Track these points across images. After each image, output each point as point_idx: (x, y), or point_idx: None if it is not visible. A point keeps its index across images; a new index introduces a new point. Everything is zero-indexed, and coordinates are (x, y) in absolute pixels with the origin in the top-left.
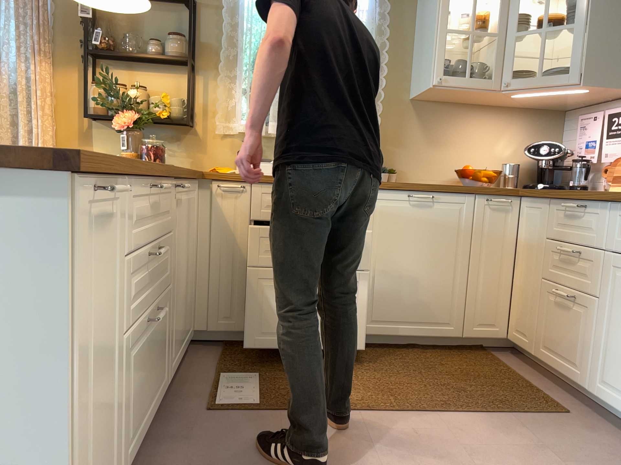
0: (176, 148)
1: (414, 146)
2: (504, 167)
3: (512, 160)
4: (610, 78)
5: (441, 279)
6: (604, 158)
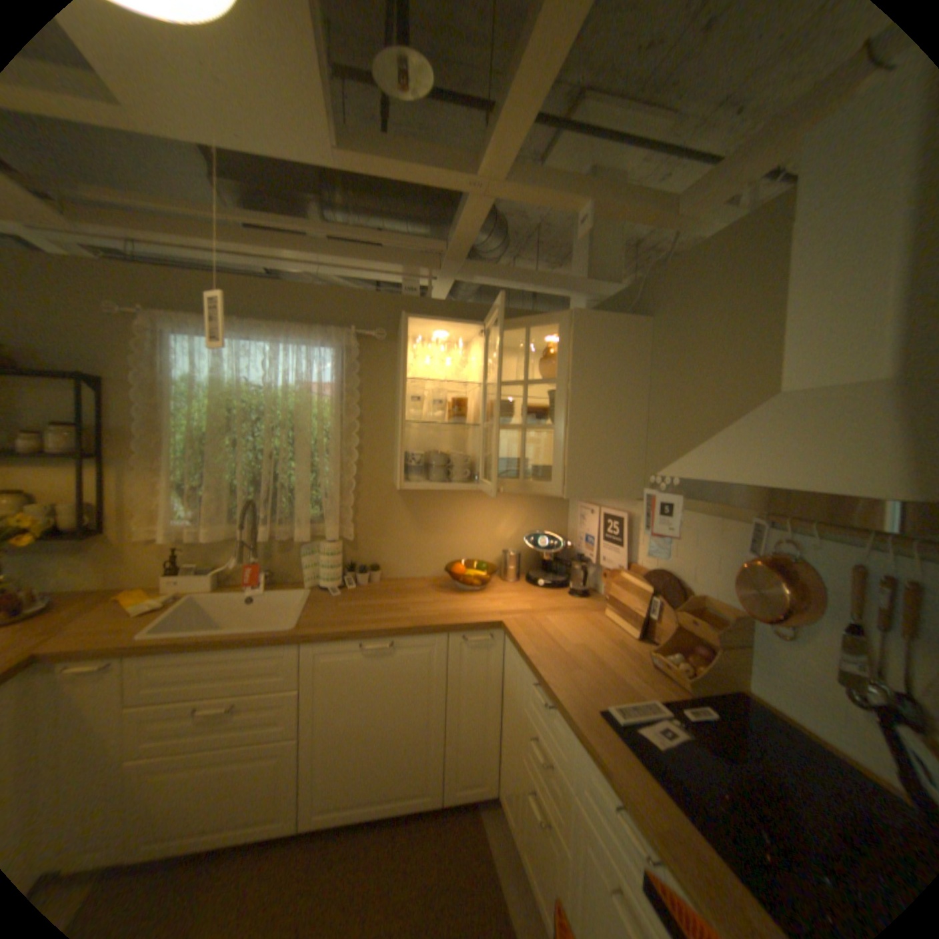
0: (78, 561)
1: (401, 536)
2: (503, 556)
3: (515, 542)
4: (597, 489)
5: (409, 742)
6: (602, 562)
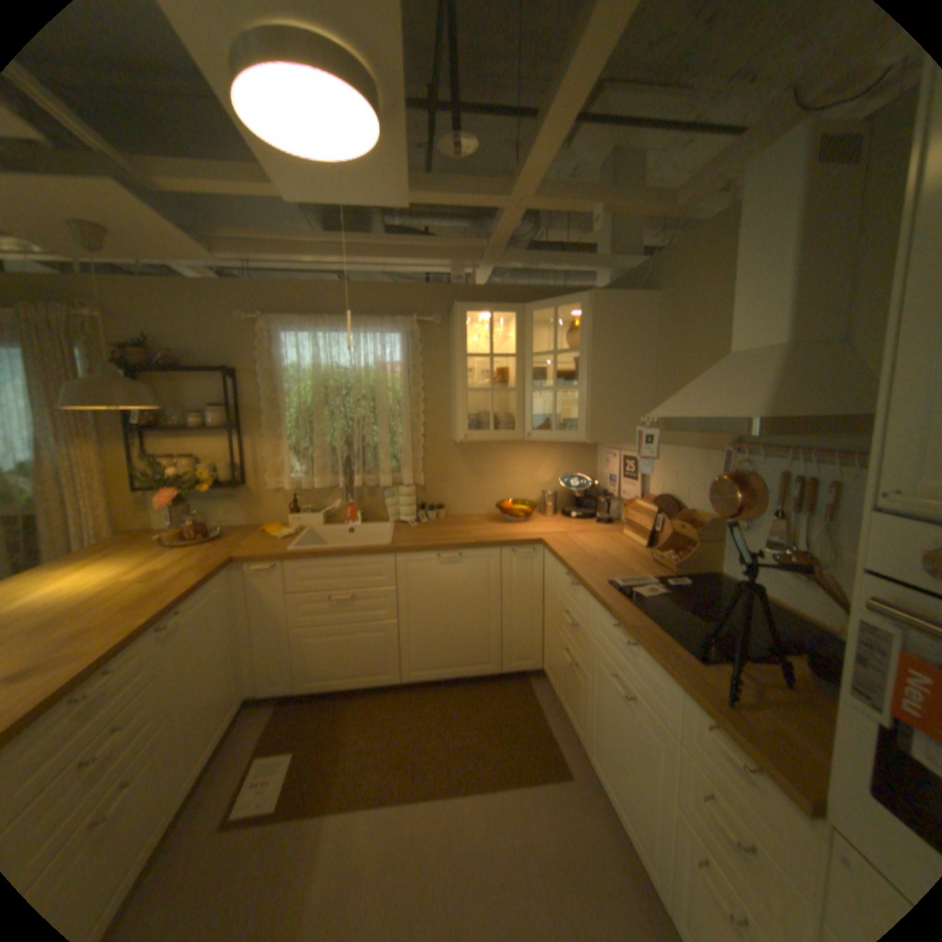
0: (231, 504)
1: (459, 481)
2: (542, 495)
3: (551, 485)
4: (614, 435)
5: (475, 624)
6: (622, 495)
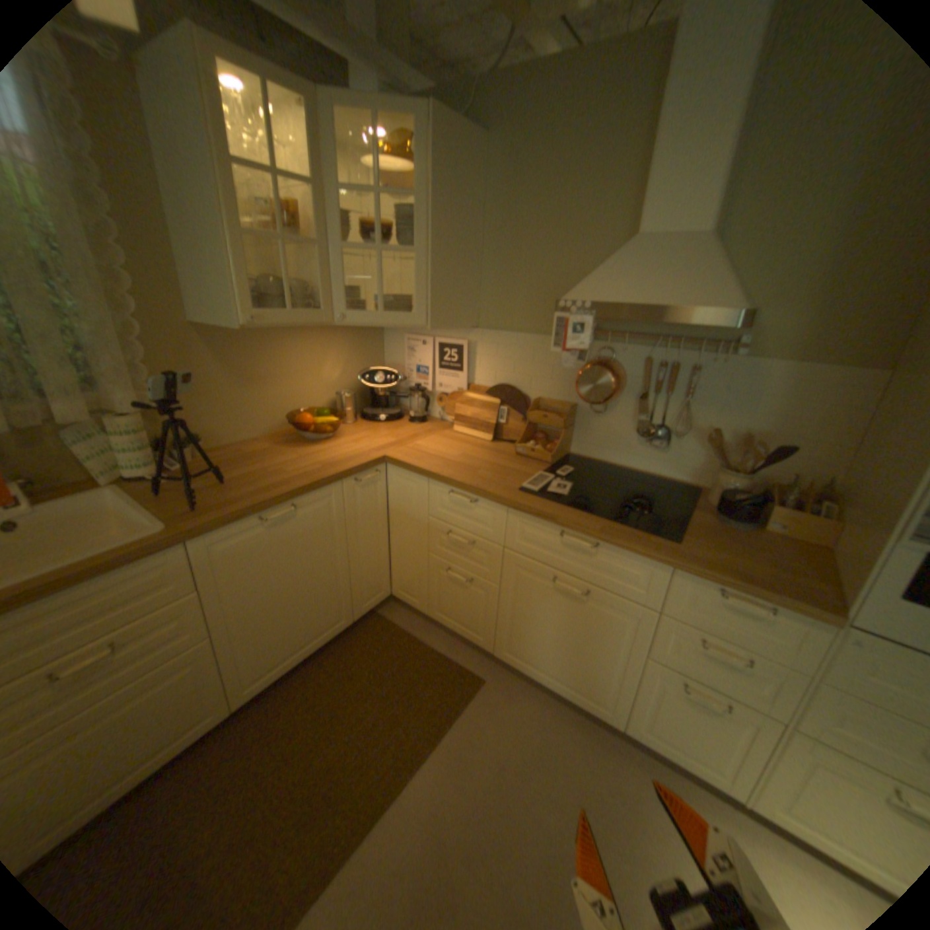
0: None
1: (216, 395)
2: (338, 400)
3: (341, 385)
4: (450, 320)
5: (321, 588)
6: (437, 389)
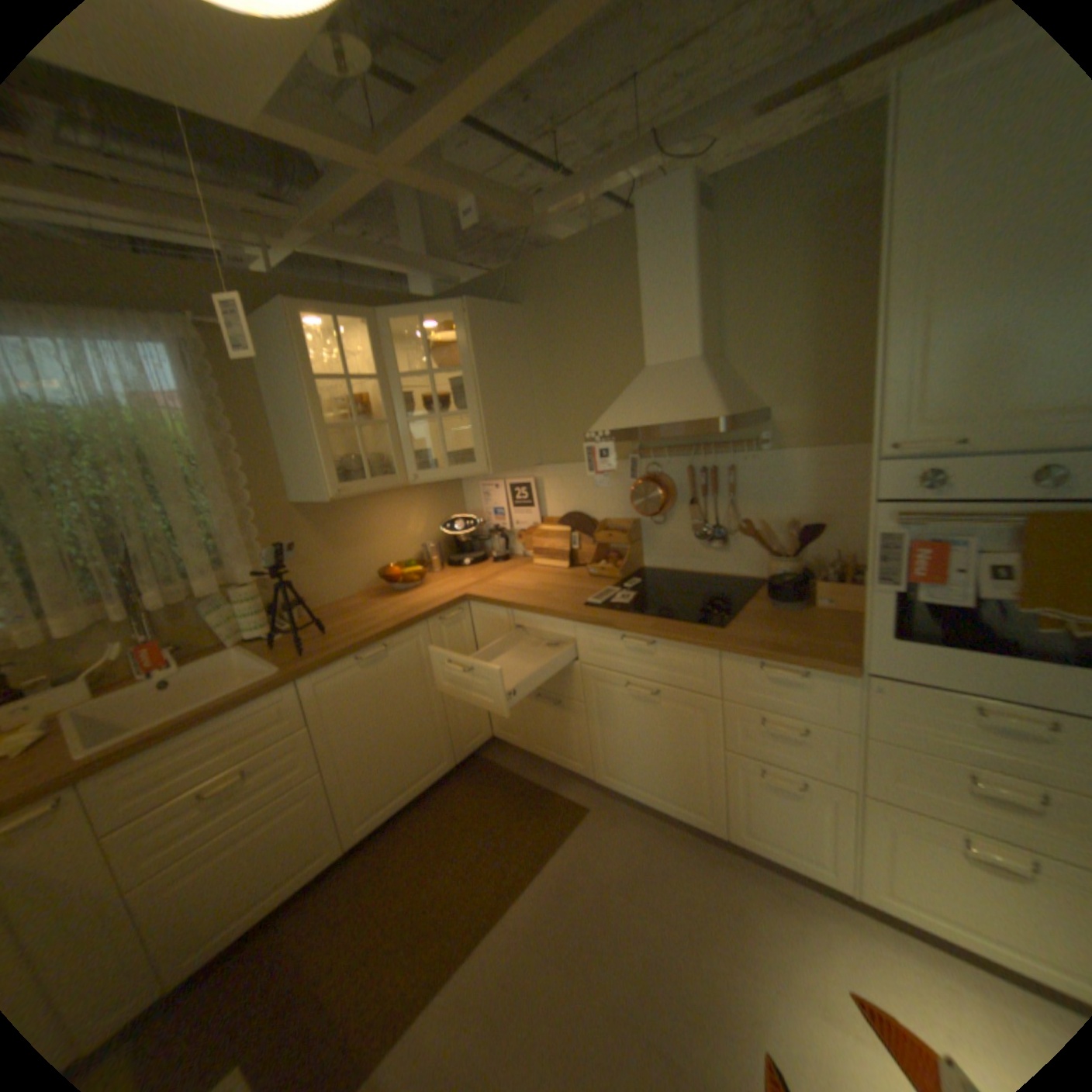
0: None
1: (314, 561)
2: (422, 551)
3: (425, 537)
4: (510, 463)
5: (417, 726)
6: (514, 527)
